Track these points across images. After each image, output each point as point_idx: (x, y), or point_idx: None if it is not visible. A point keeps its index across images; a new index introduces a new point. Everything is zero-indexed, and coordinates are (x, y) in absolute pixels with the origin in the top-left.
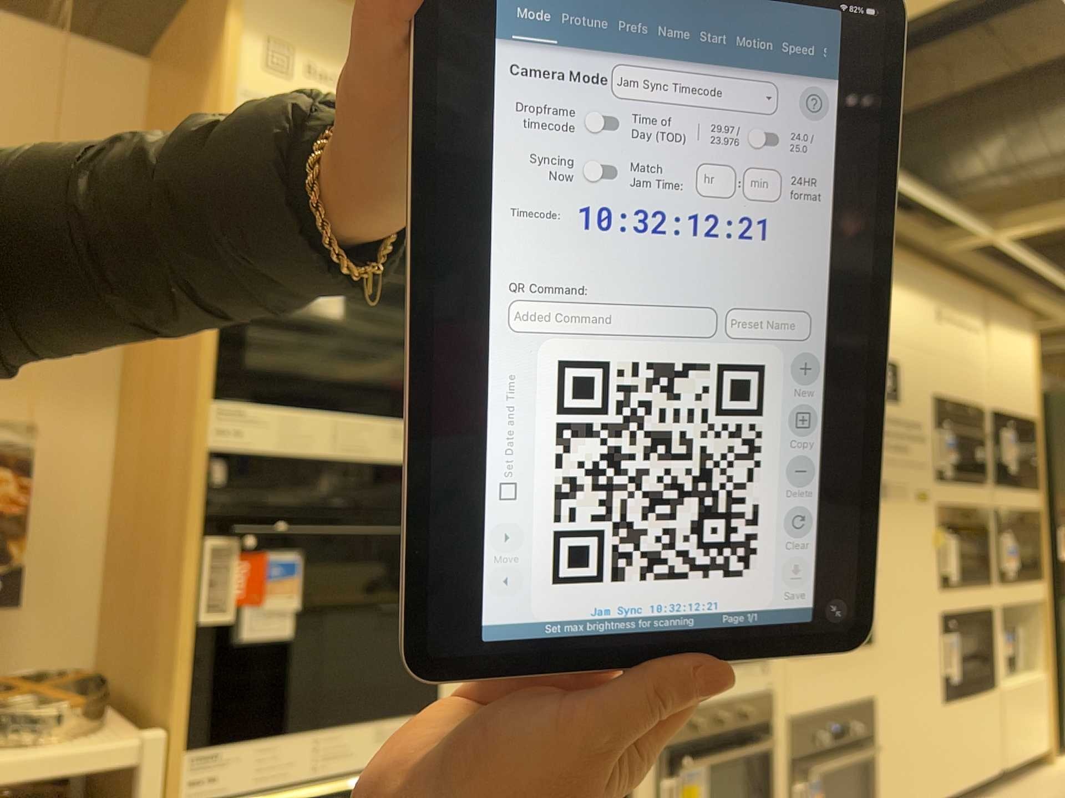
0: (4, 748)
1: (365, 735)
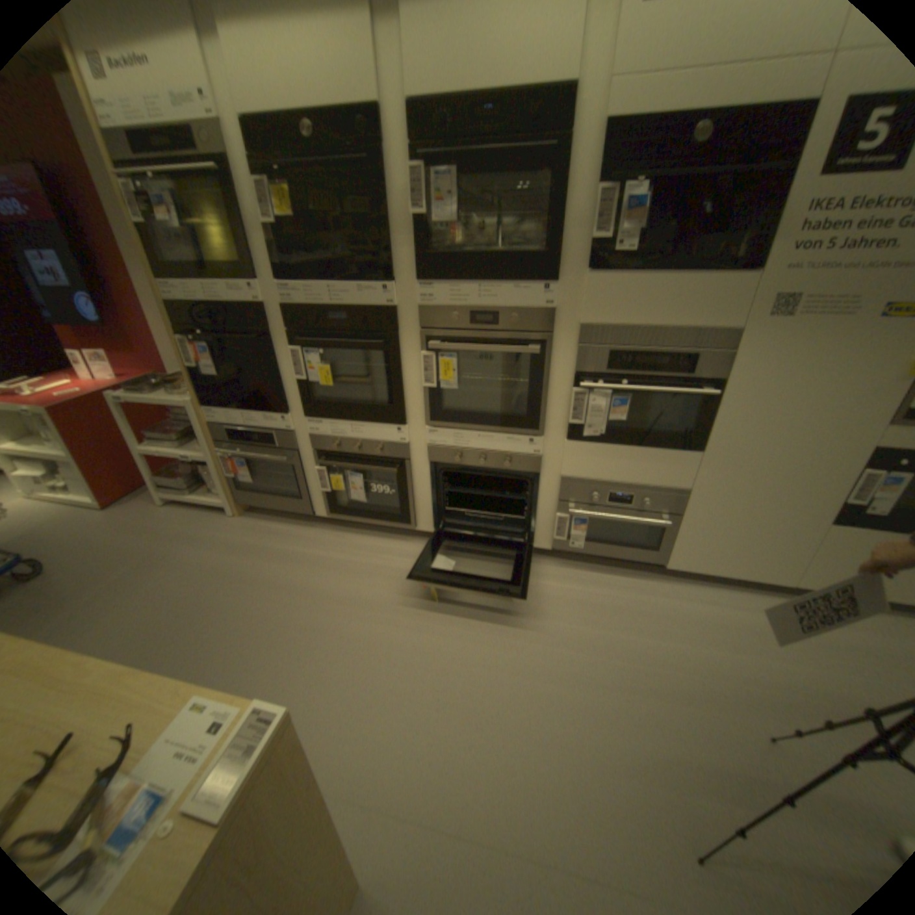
0: (152, 399)
1: (257, 421)
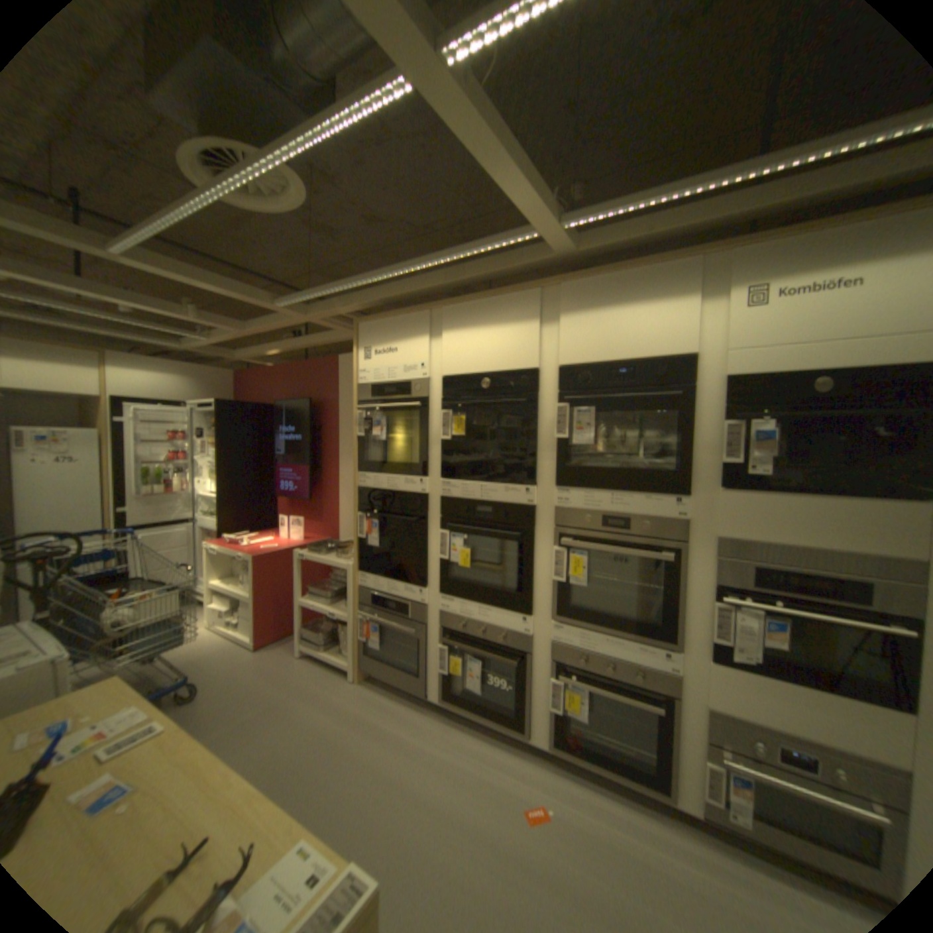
0: (325, 560)
1: (399, 591)
